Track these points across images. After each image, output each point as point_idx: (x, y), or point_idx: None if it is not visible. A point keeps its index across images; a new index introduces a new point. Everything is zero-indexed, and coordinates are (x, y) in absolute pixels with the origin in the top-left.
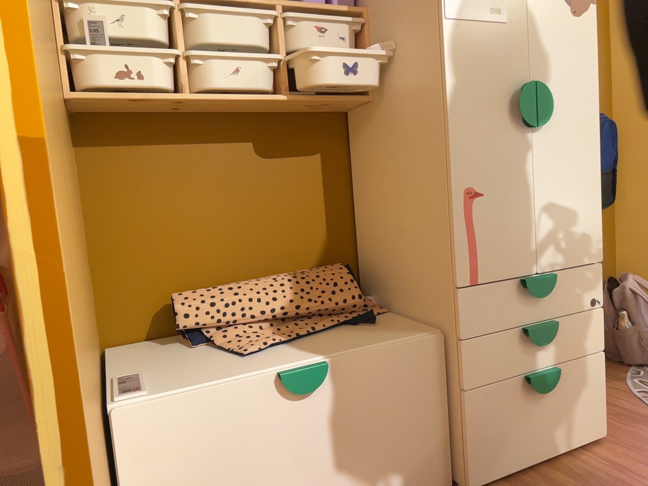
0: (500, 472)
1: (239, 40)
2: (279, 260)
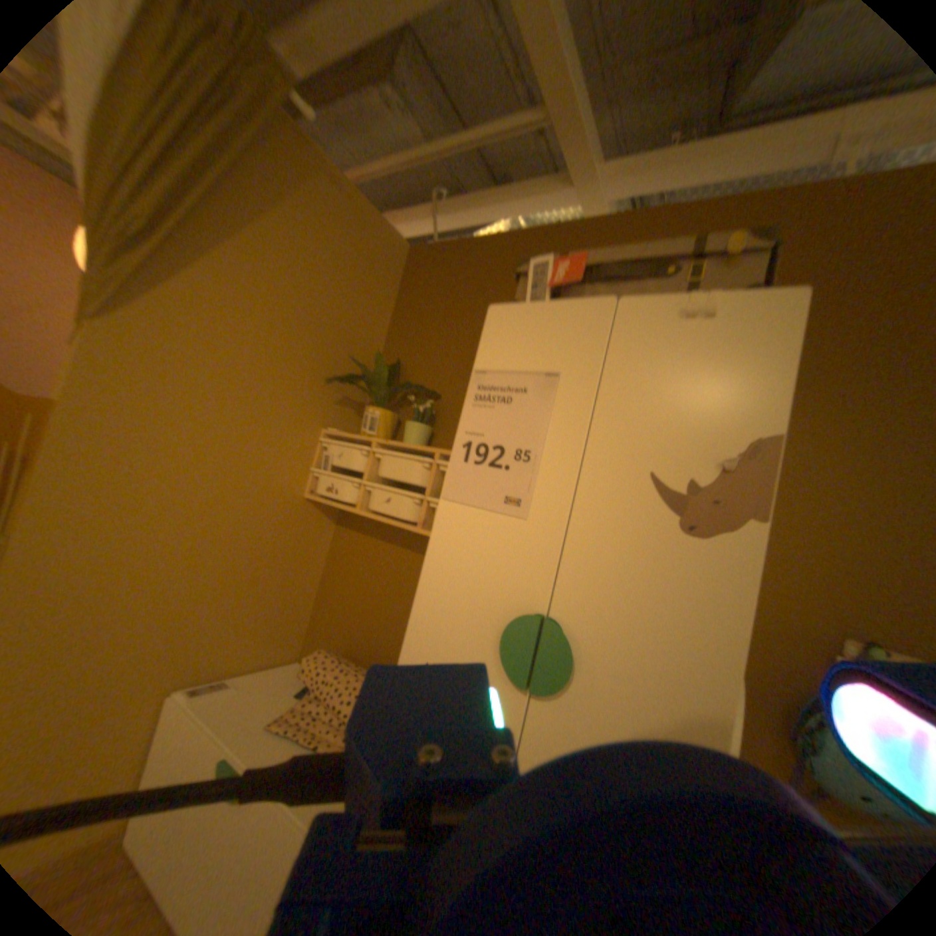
0: None
1: (402, 478)
2: None
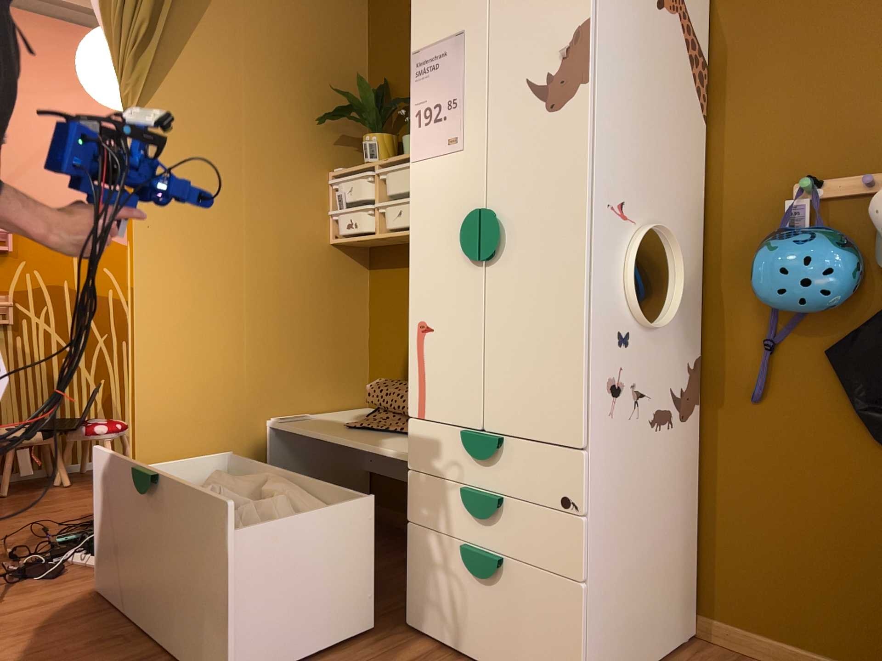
0: (433, 632)
1: (405, 187)
2: None
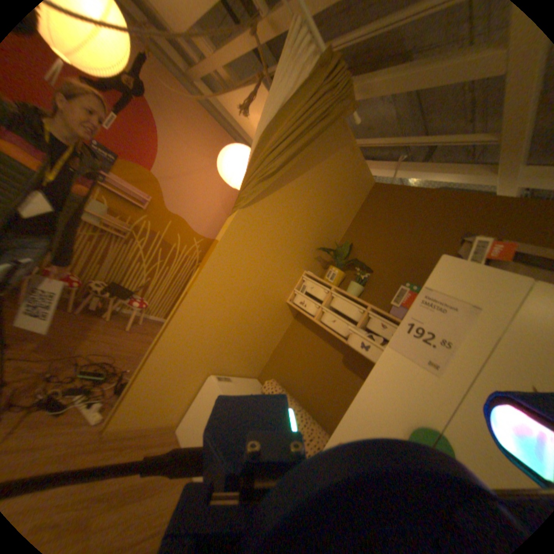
0: None
1: (344, 312)
2: (319, 413)
